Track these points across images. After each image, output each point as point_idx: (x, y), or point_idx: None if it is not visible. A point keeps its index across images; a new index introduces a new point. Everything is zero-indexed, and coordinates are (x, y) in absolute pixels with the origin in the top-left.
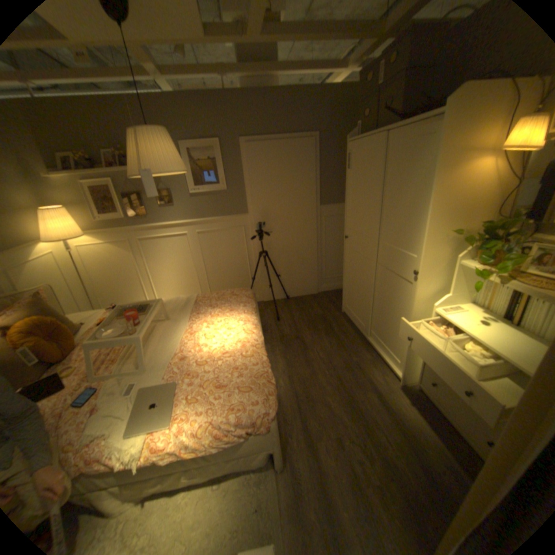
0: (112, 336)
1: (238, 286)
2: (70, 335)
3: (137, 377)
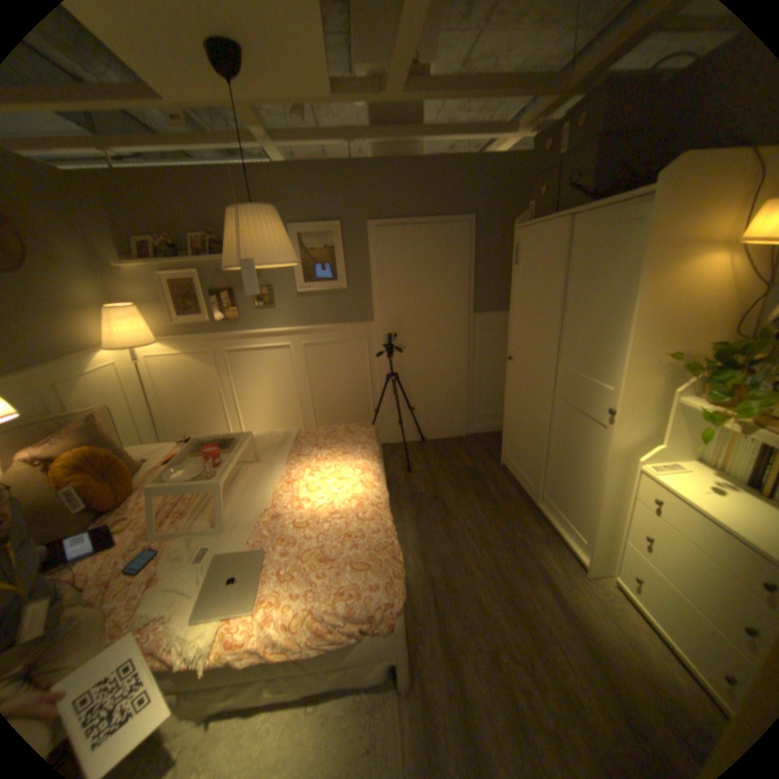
0: (184, 480)
1: (355, 420)
2: (129, 476)
3: (212, 539)
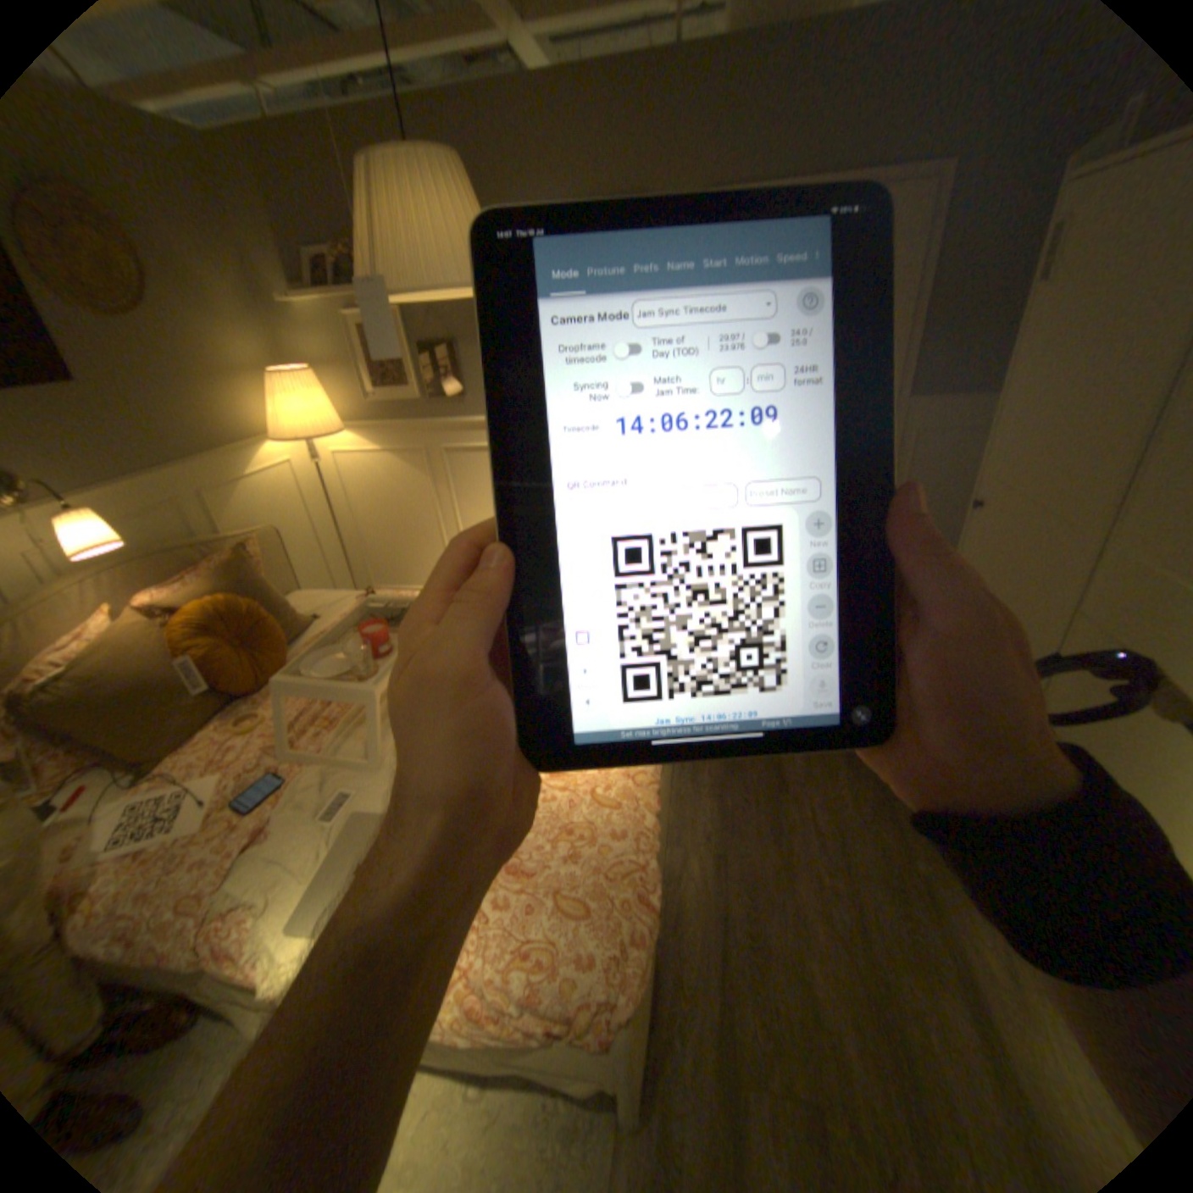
0: (331, 675)
1: None
2: (282, 645)
3: (362, 780)
